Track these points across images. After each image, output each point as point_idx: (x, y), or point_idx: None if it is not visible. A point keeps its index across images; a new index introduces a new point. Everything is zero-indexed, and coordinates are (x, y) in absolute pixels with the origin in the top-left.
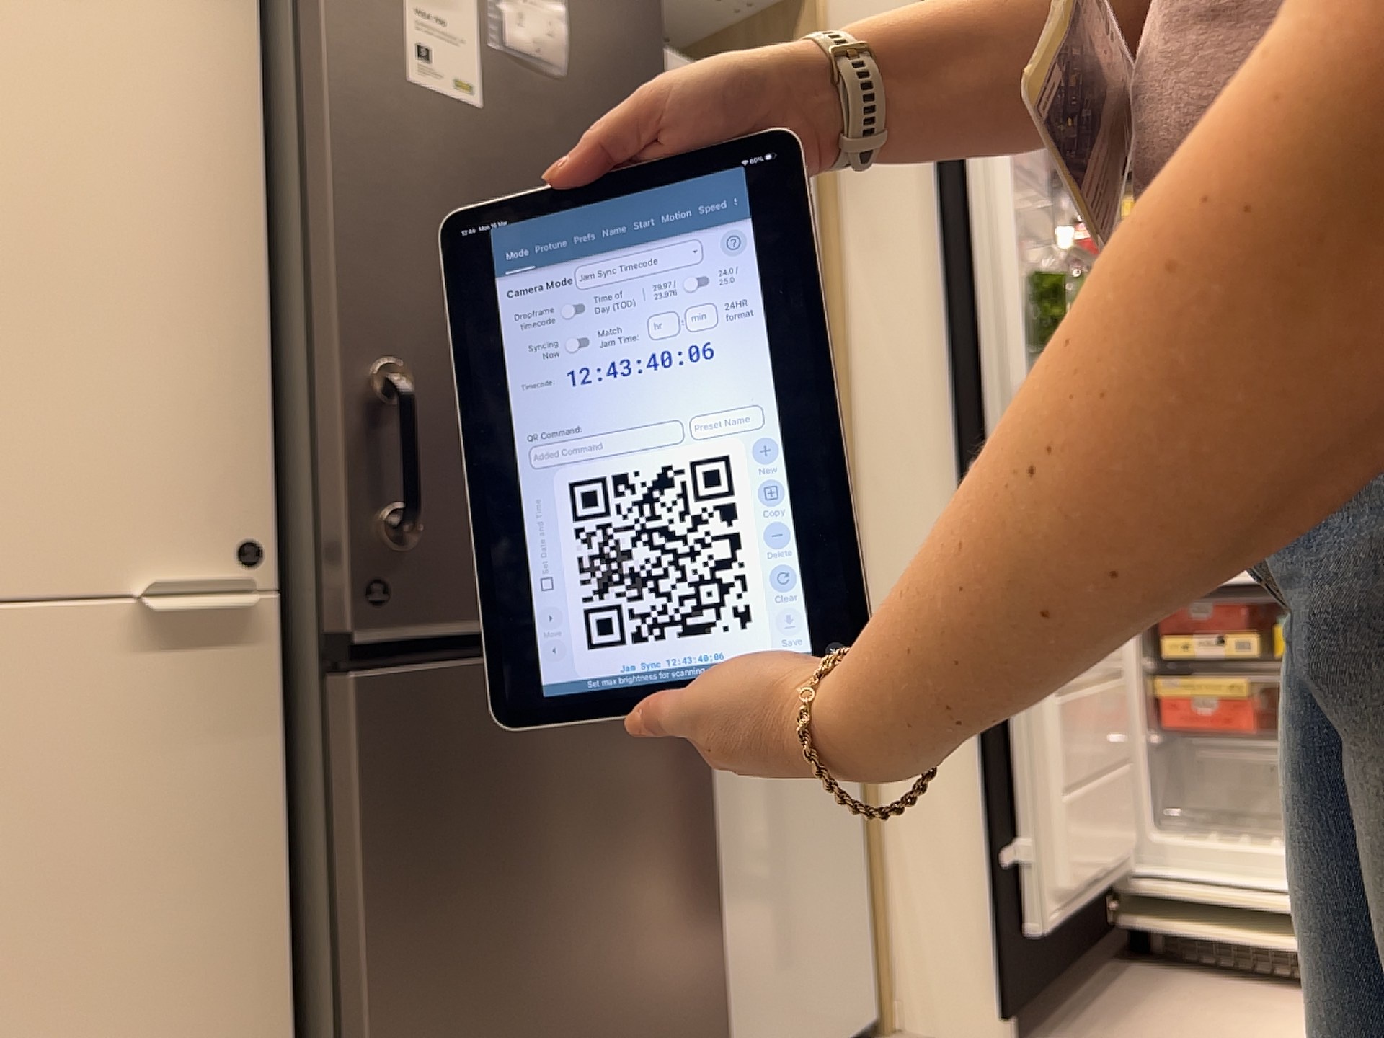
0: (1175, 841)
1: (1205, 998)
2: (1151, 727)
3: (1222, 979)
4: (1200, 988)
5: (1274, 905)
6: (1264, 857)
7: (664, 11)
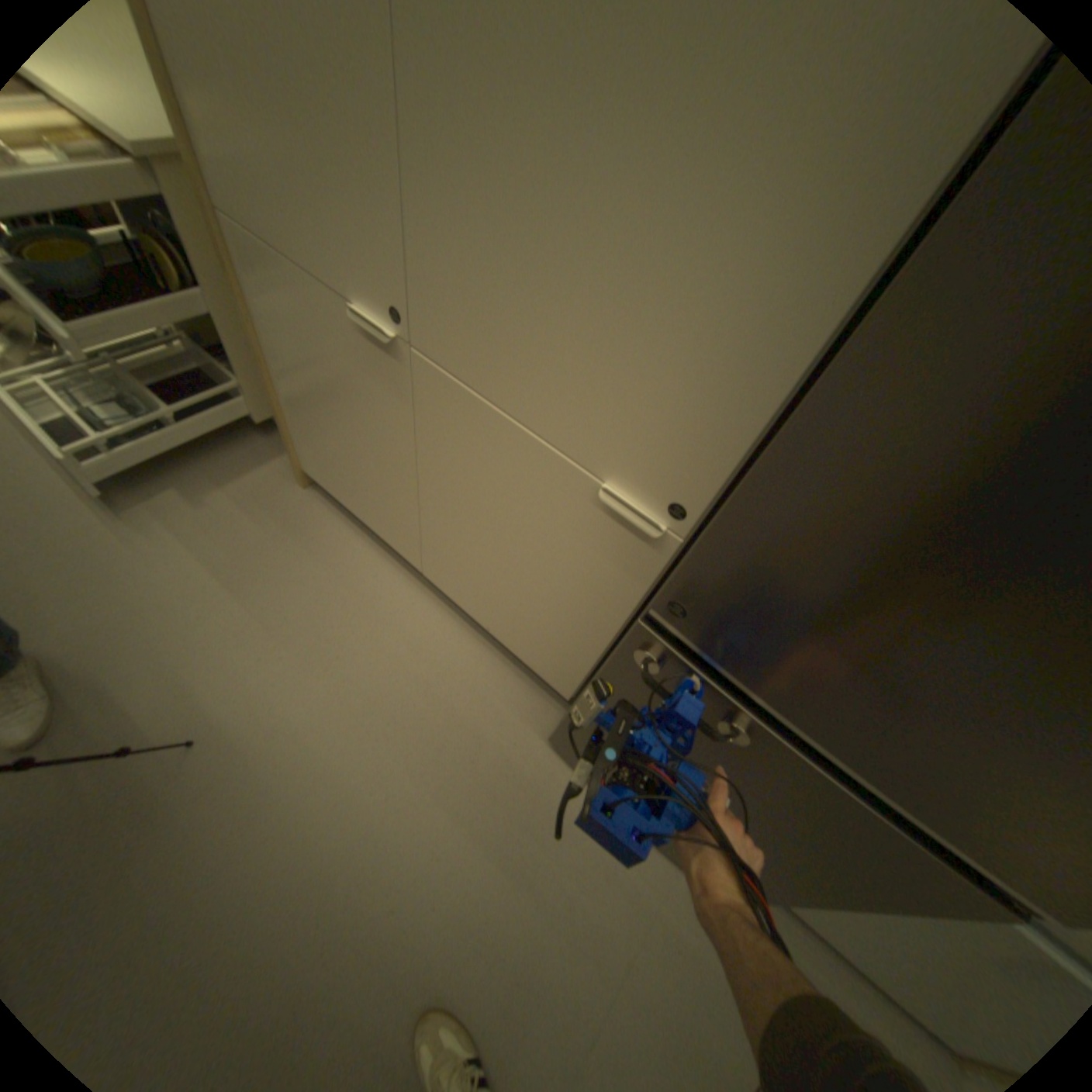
0: None
1: None
2: None
3: None
4: None
5: None
6: None
7: None
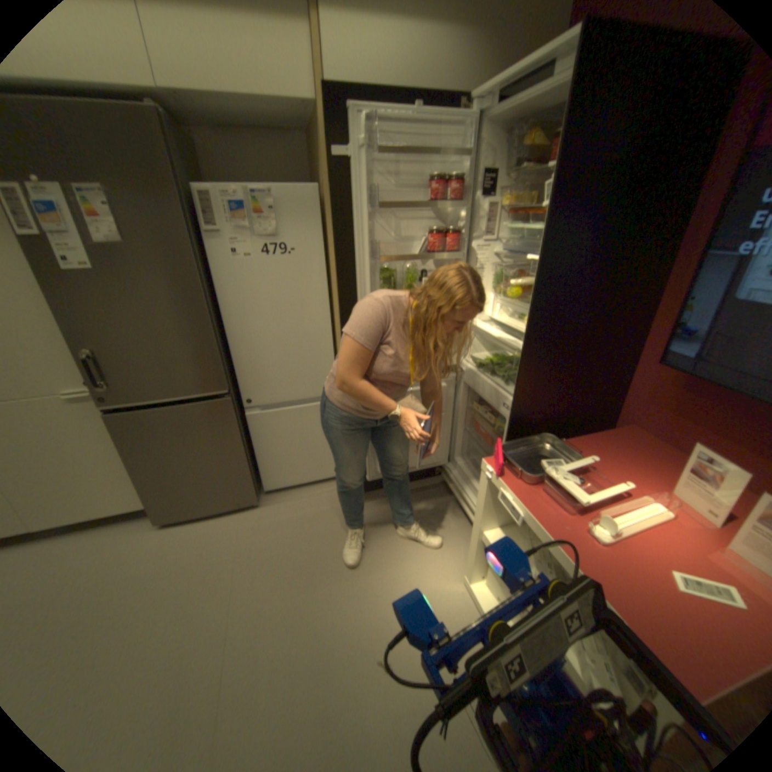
0: (460, 464)
1: (437, 510)
2: (464, 428)
3: (454, 507)
4: (442, 506)
5: (464, 500)
6: (471, 485)
7: (175, 190)
